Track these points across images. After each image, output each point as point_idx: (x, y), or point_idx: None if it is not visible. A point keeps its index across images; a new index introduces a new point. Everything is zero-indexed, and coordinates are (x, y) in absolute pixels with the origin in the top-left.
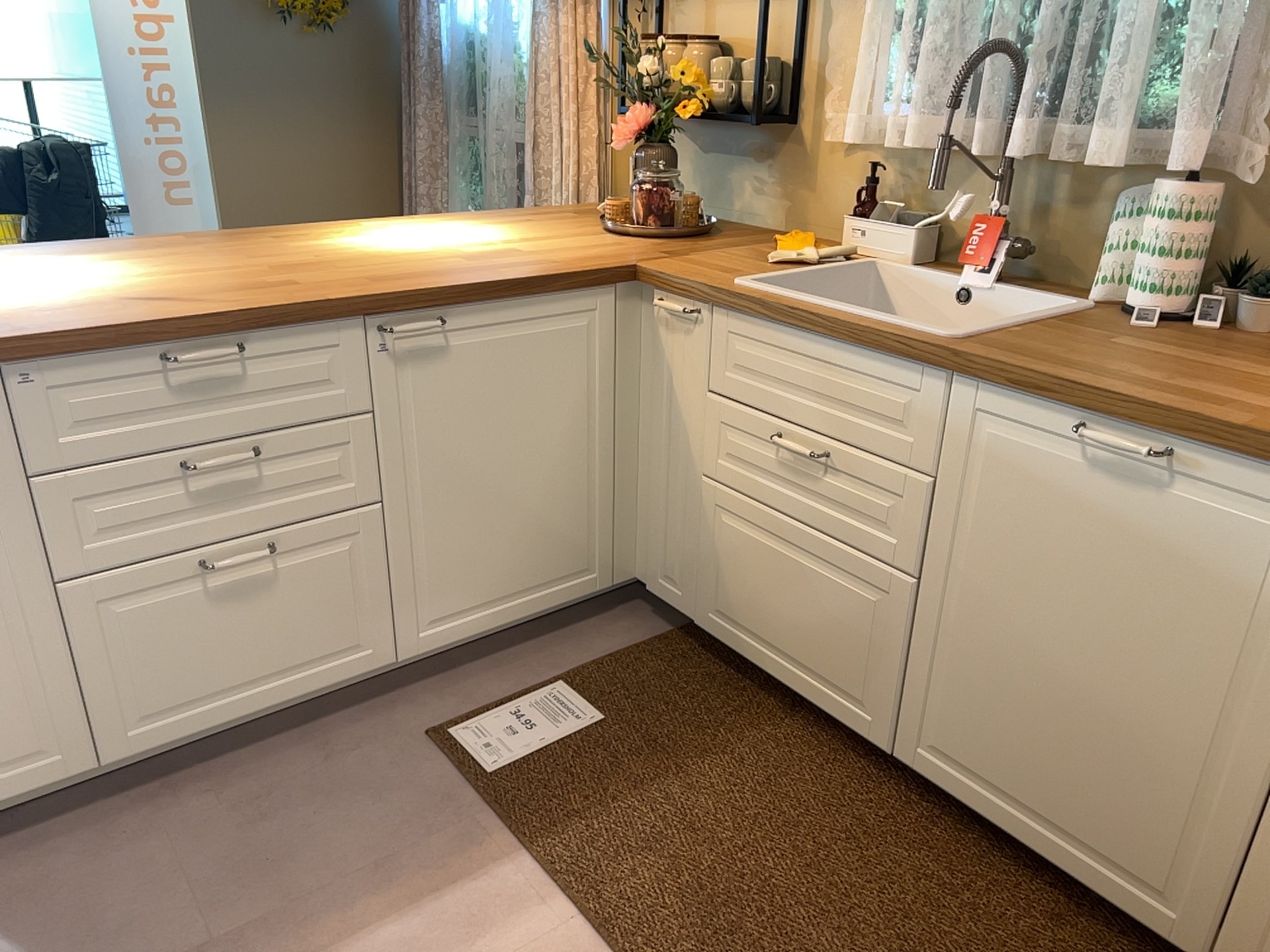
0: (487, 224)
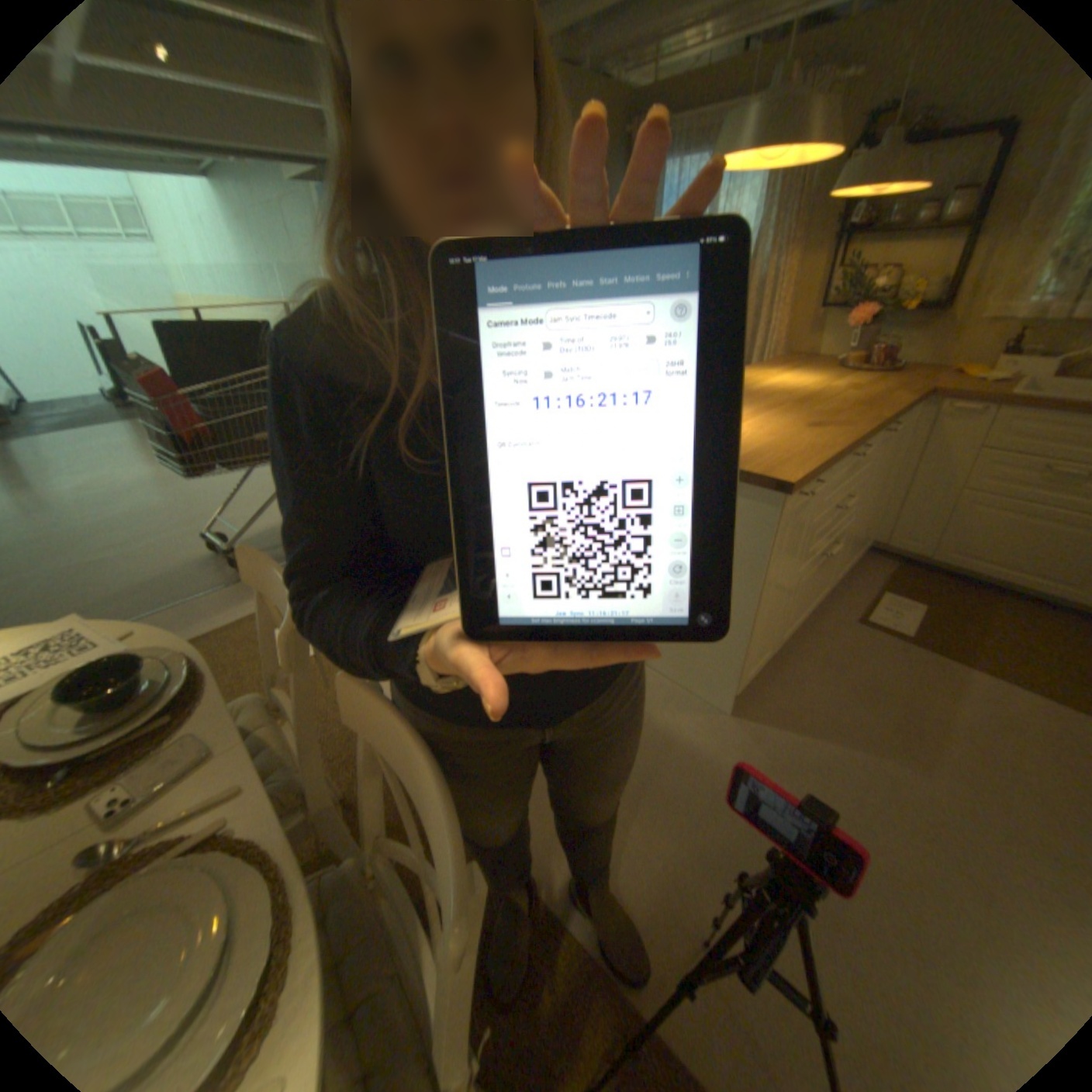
0: (788, 371)
